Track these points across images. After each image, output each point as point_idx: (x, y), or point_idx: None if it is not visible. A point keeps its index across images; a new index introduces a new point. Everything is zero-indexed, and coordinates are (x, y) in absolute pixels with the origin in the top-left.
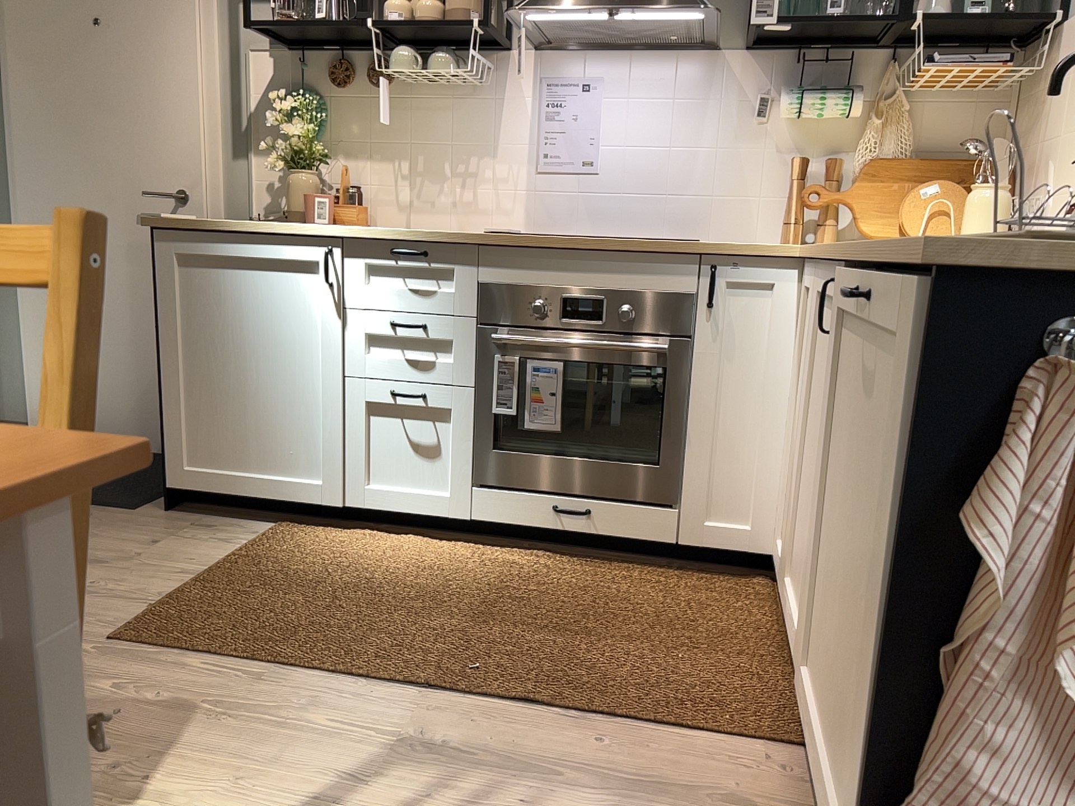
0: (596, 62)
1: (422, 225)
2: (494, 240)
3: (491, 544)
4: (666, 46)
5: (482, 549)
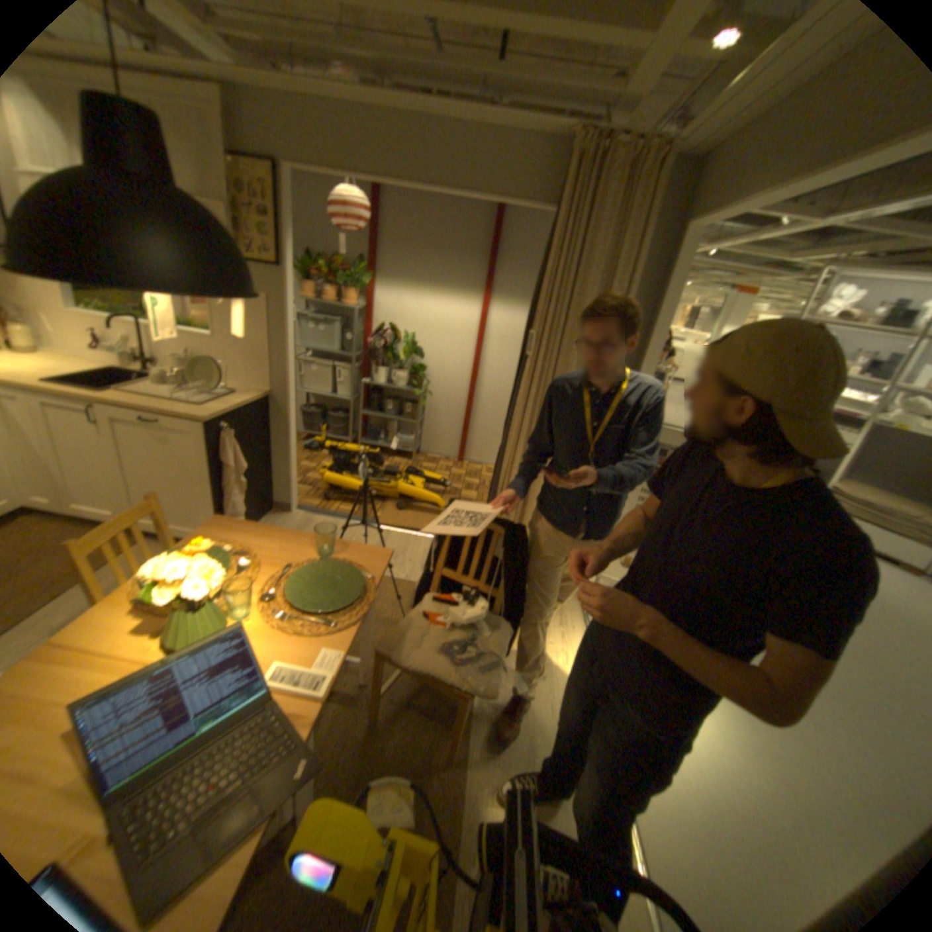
0: None
1: None
2: None
3: None
4: None
5: None
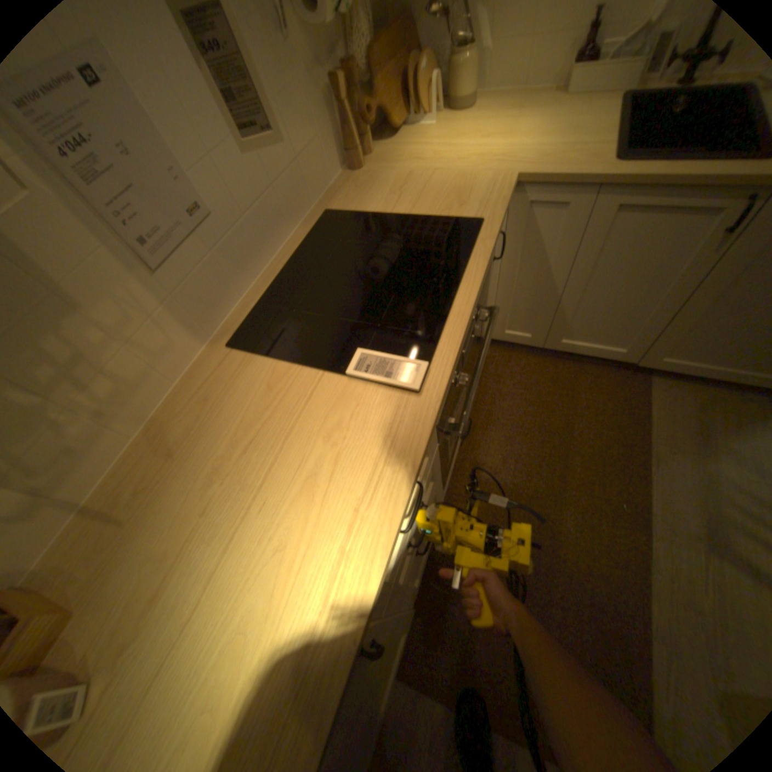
0: None
1: (90, 478)
2: (445, 384)
3: None
4: None
5: None
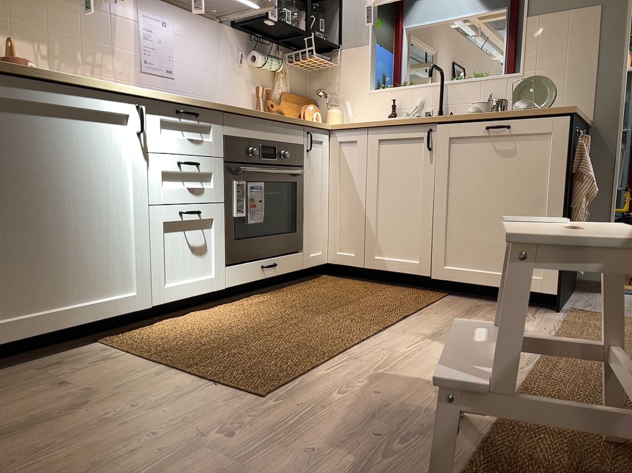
0: (170, 12)
1: None
2: (233, 110)
3: (223, 302)
4: (202, 15)
5: (227, 304)
